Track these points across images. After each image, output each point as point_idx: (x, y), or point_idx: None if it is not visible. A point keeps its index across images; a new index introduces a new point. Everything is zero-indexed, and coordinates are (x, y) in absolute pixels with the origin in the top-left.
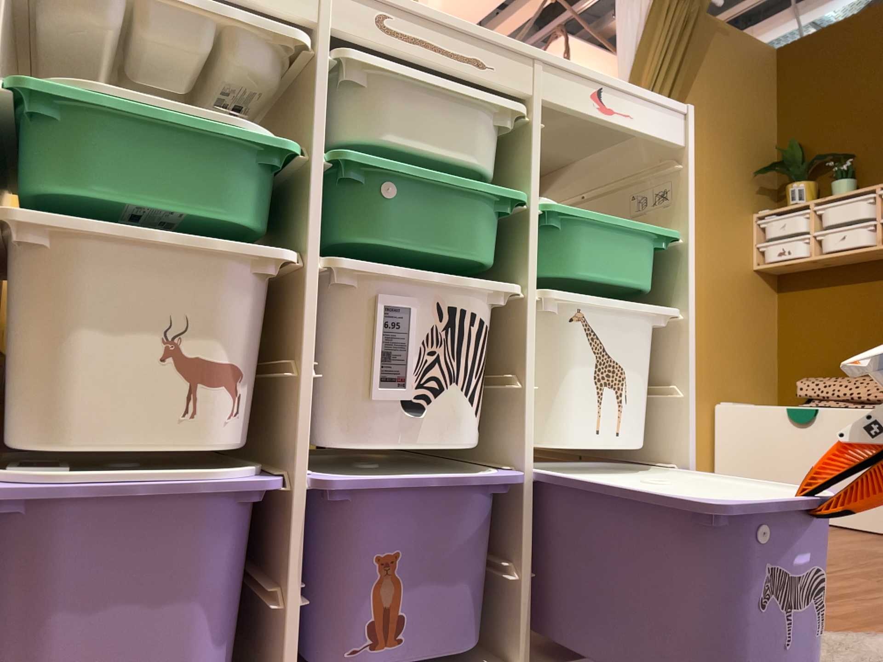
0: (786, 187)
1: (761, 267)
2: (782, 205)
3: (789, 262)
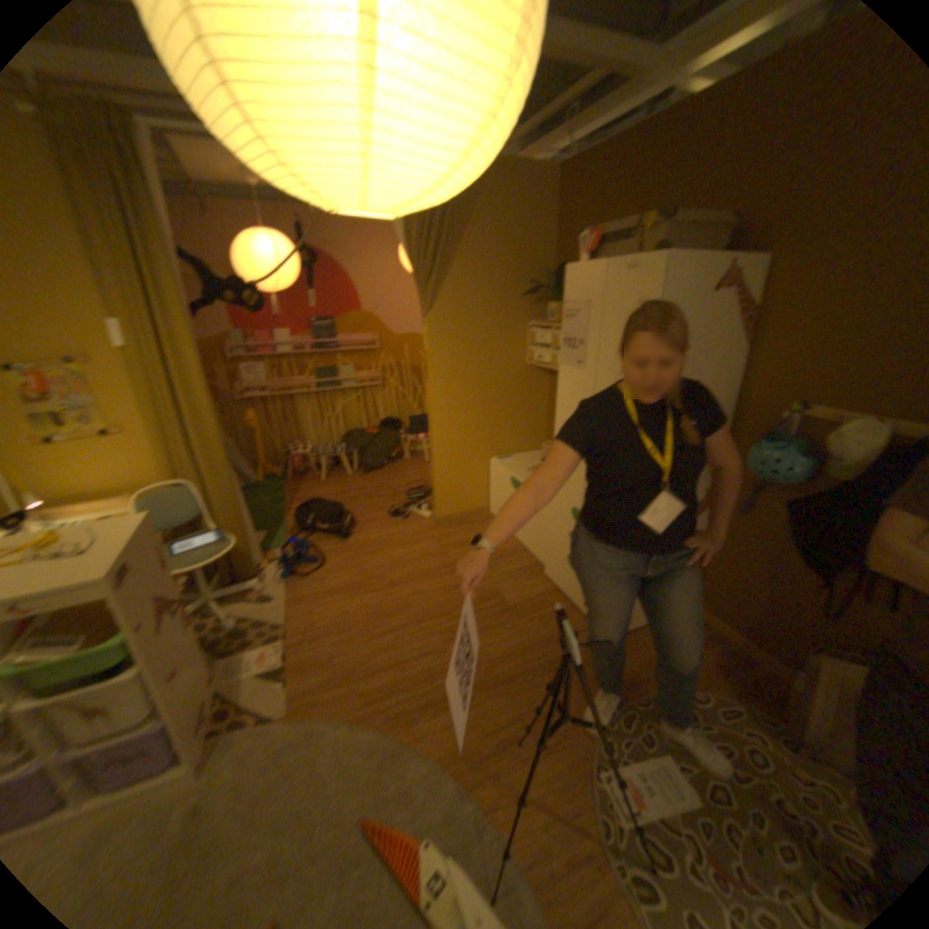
0: (550, 305)
1: (532, 365)
2: (548, 318)
3: (543, 367)
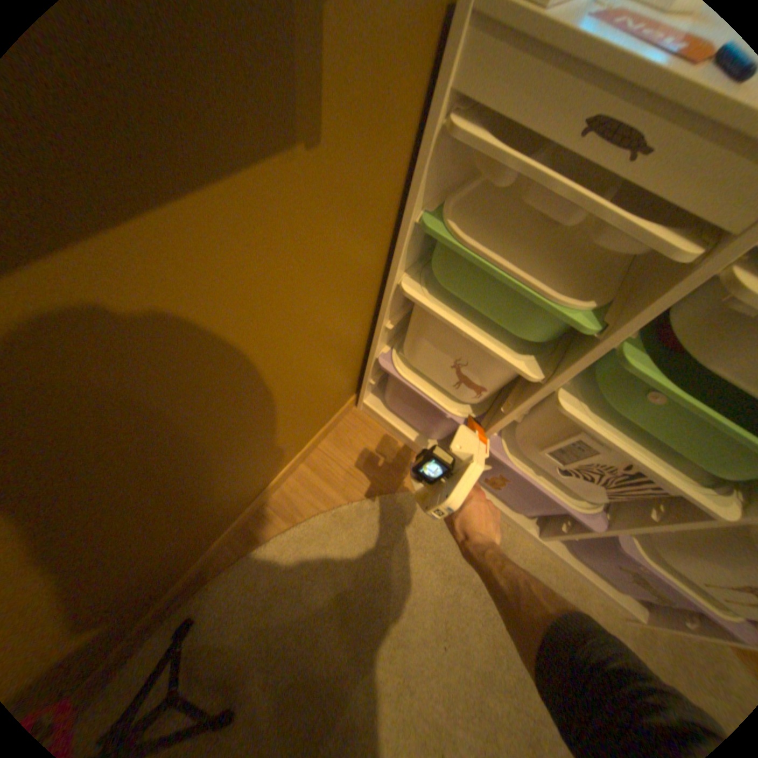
0: None
1: None
2: None
3: None
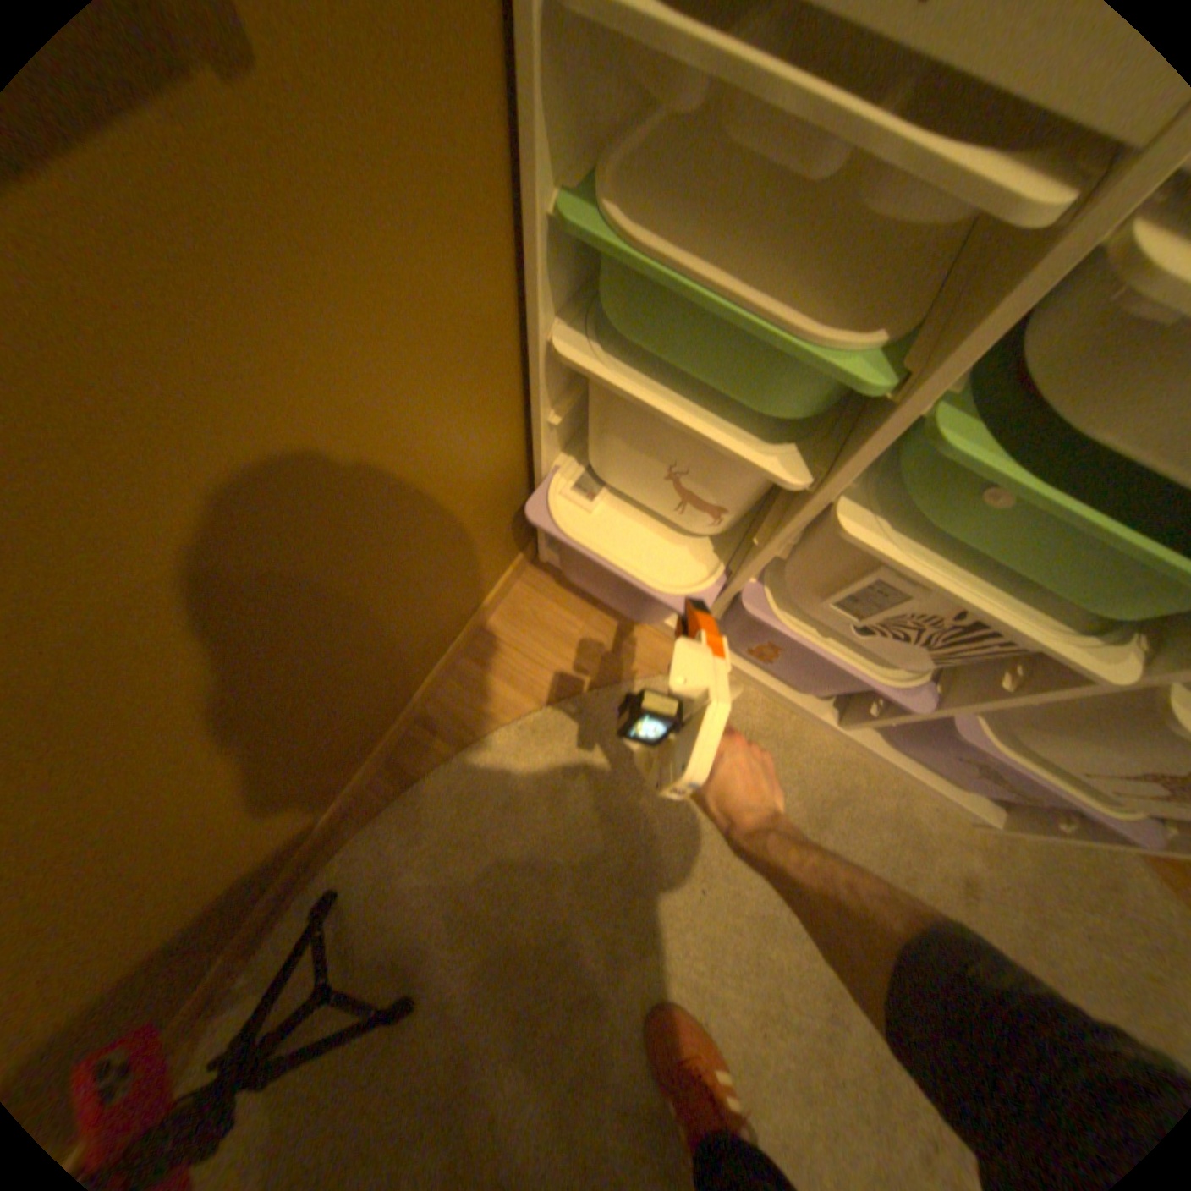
0: None
1: None
2: None
3: None
